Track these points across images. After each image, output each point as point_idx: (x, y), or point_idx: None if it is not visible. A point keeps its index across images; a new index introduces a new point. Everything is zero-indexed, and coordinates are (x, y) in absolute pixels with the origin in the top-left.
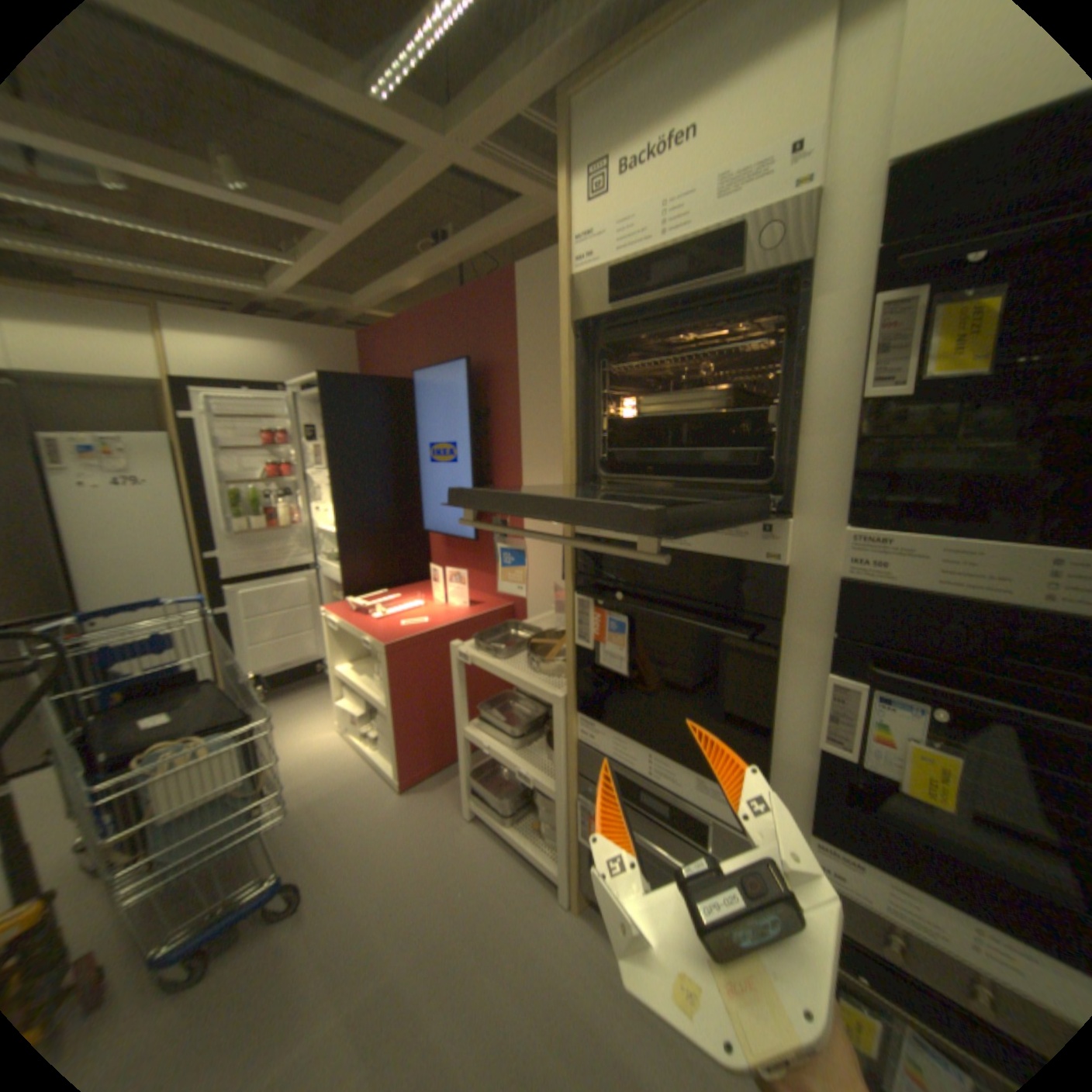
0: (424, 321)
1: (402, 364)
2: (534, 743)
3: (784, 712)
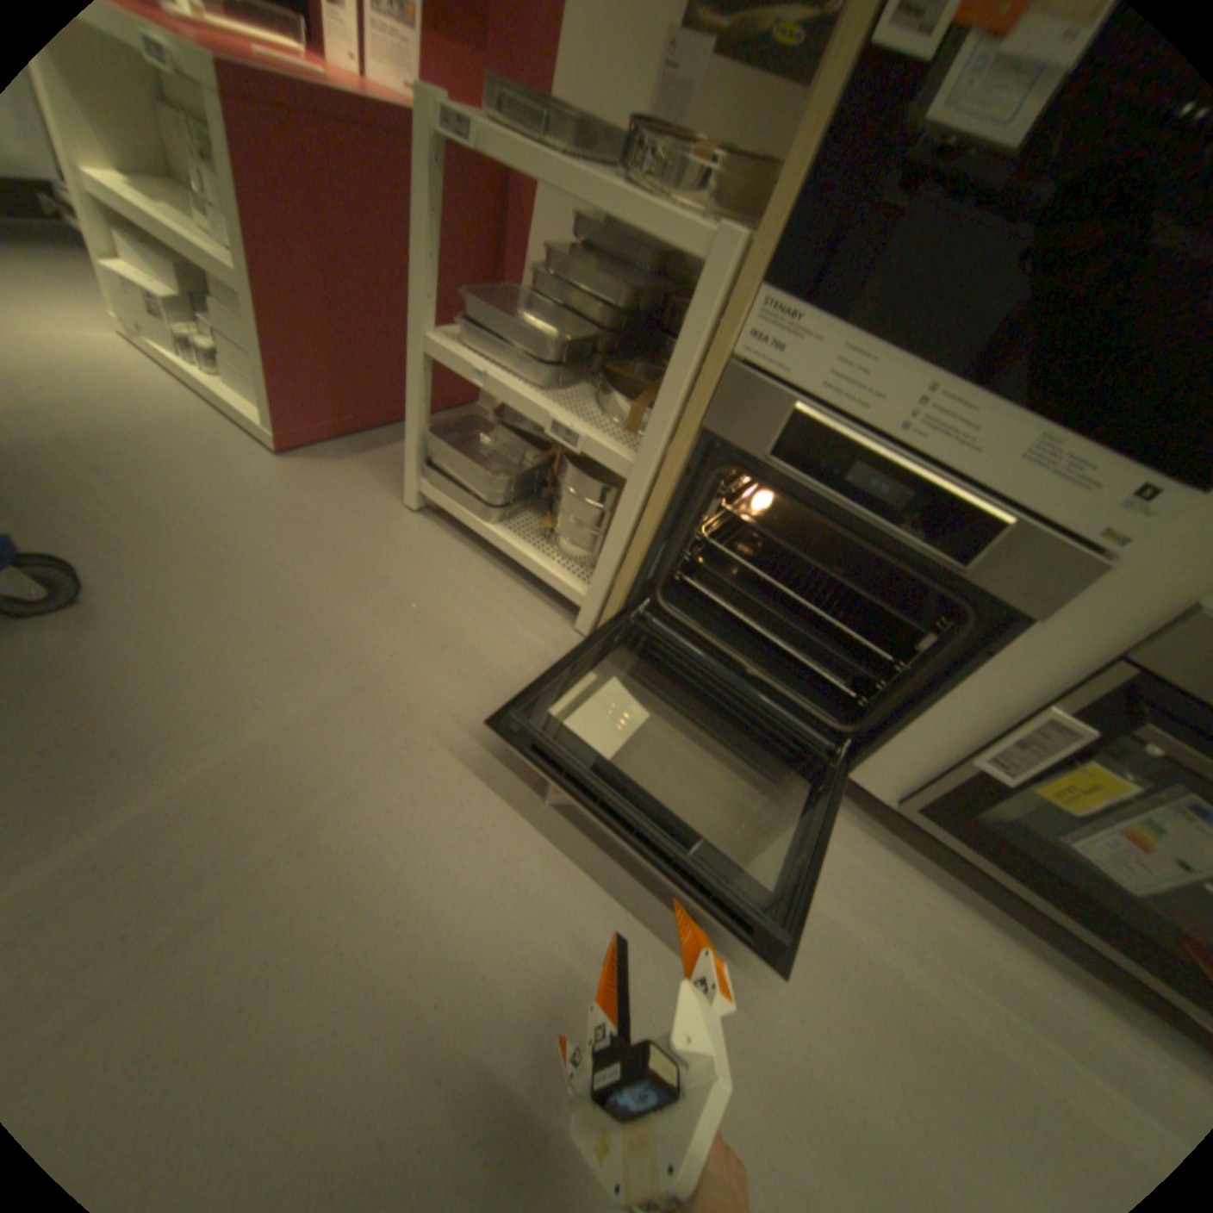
0: None
1: None
2: (570, 386)
3: None
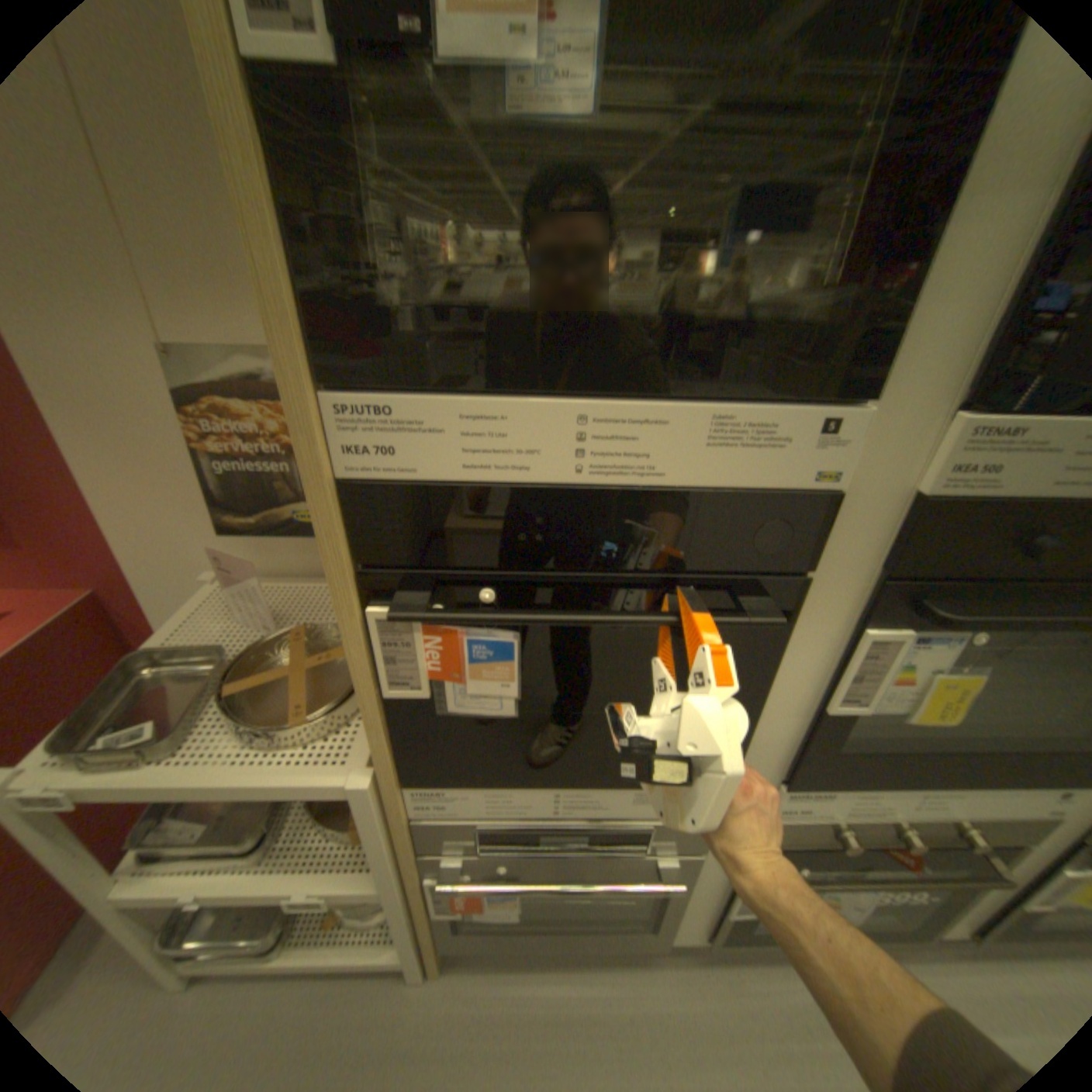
0: None
1: None
2: (279, 827)
3: (773, 683)
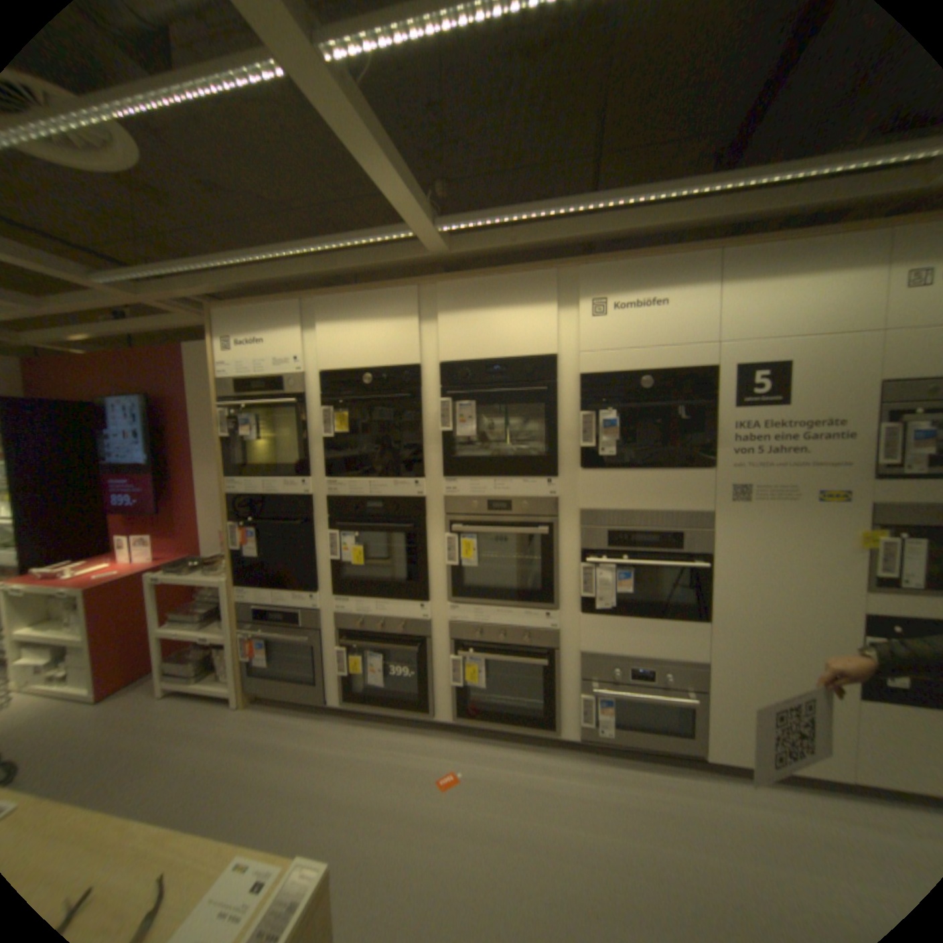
0: (103, 364)
1: (78, 390)
2: (209, 628)
3: (318, 553)
